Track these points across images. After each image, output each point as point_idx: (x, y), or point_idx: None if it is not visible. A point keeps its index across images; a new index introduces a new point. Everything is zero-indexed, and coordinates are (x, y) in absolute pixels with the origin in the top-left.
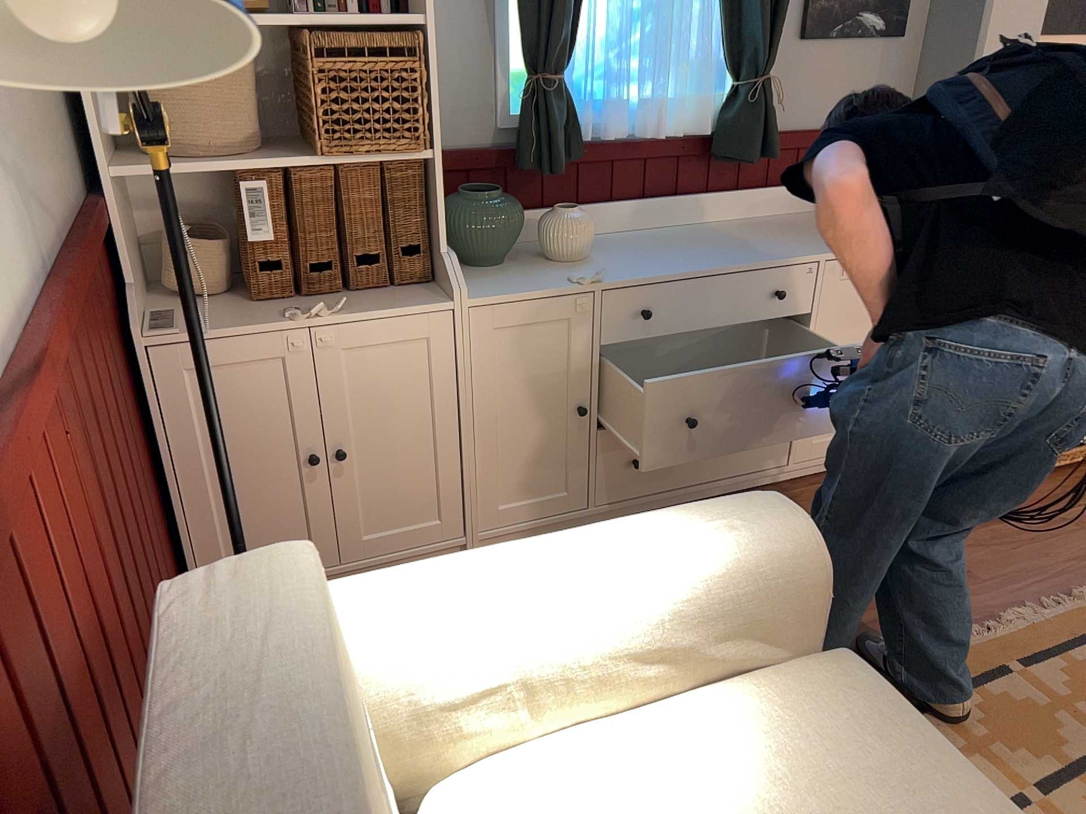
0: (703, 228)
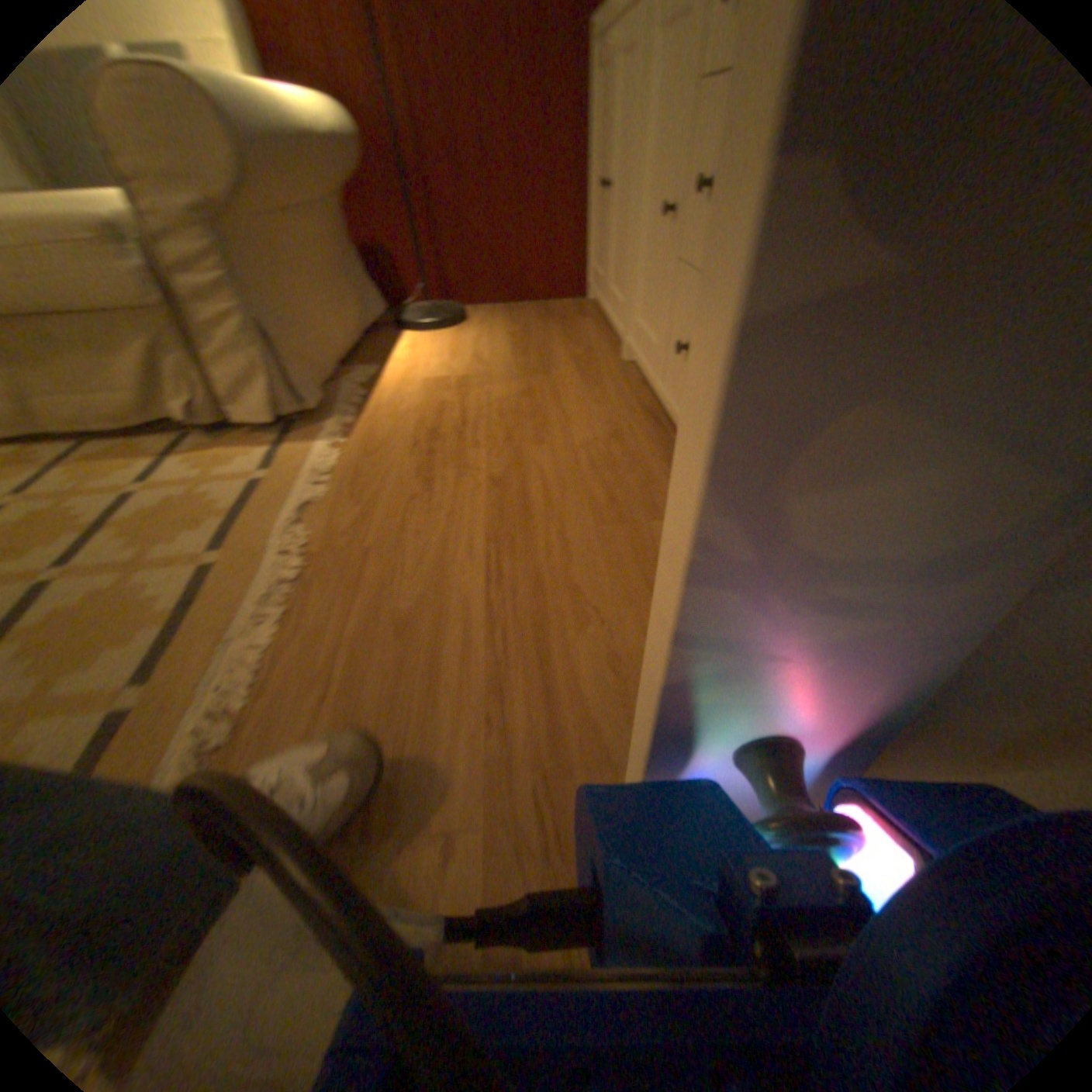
0: None
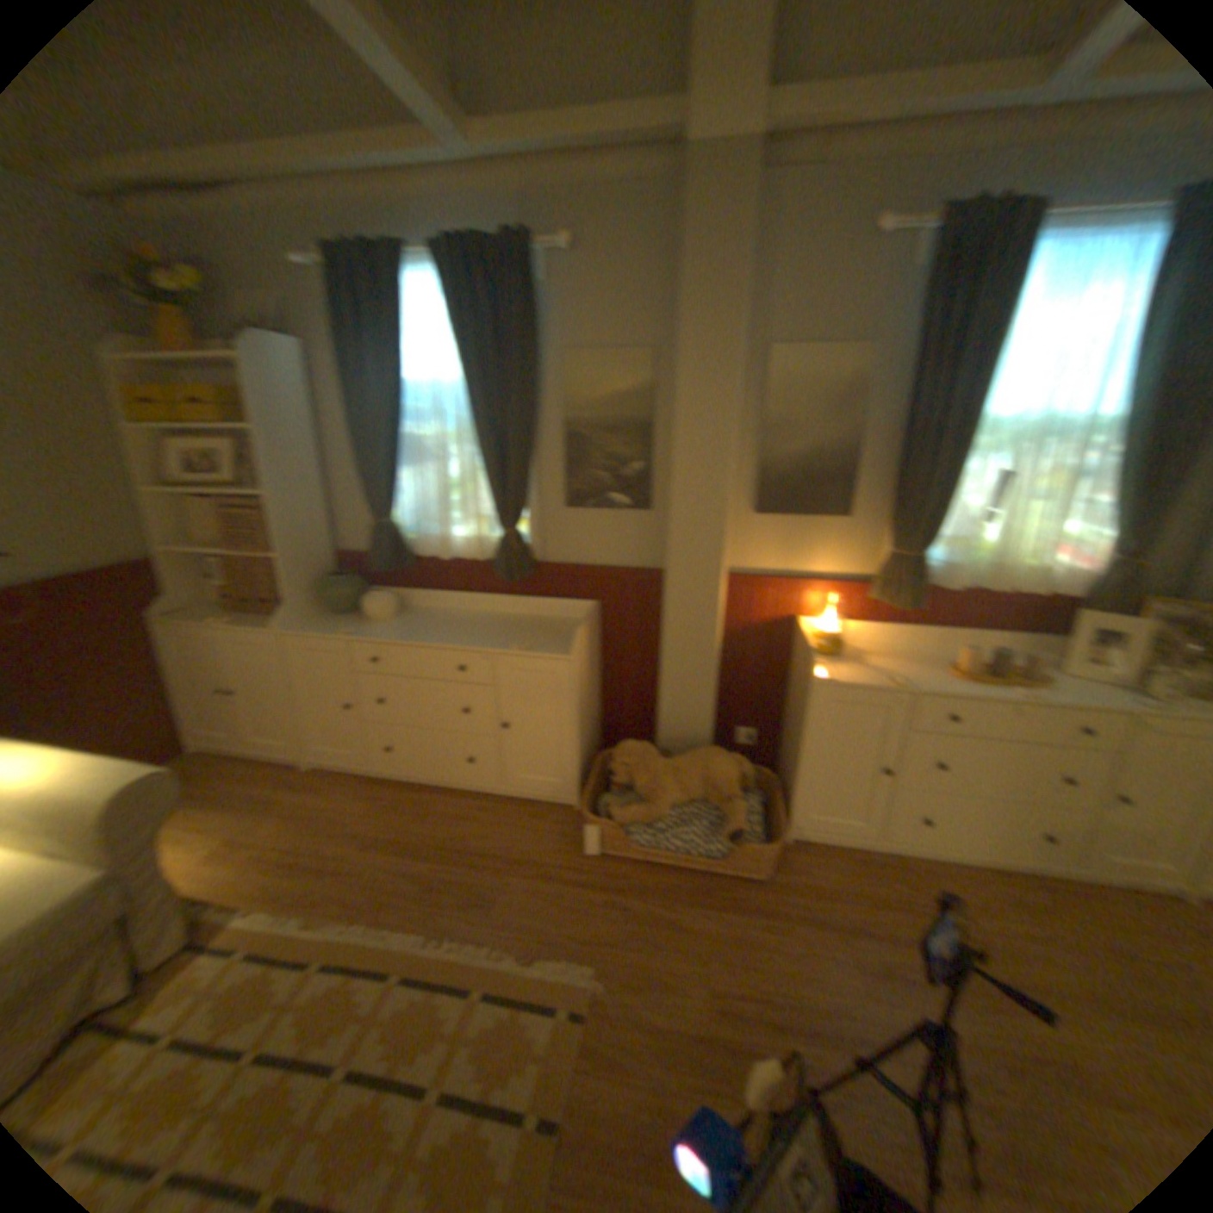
0: (489, 617)
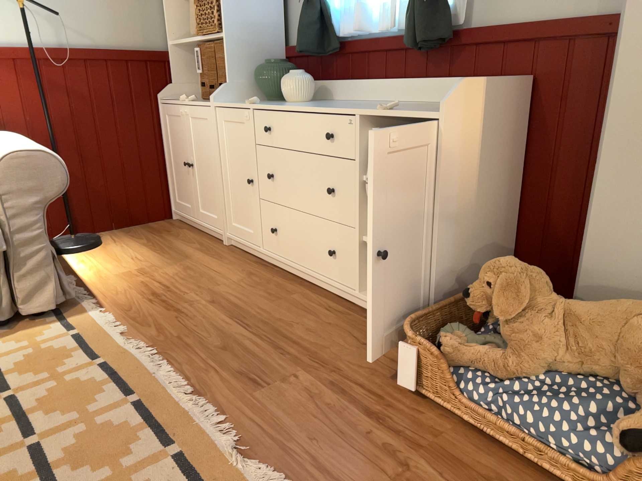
0: (397, 104)
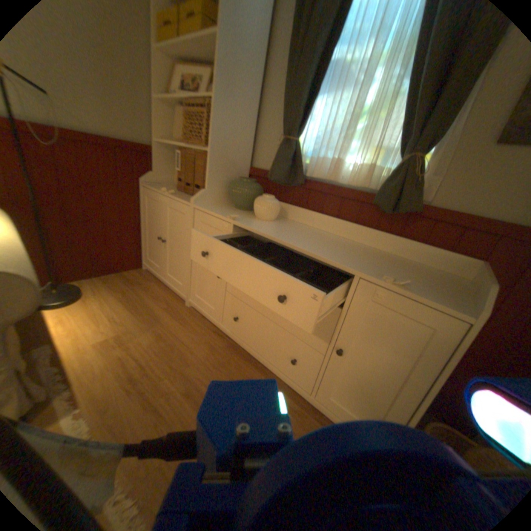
0: (355, 244)
